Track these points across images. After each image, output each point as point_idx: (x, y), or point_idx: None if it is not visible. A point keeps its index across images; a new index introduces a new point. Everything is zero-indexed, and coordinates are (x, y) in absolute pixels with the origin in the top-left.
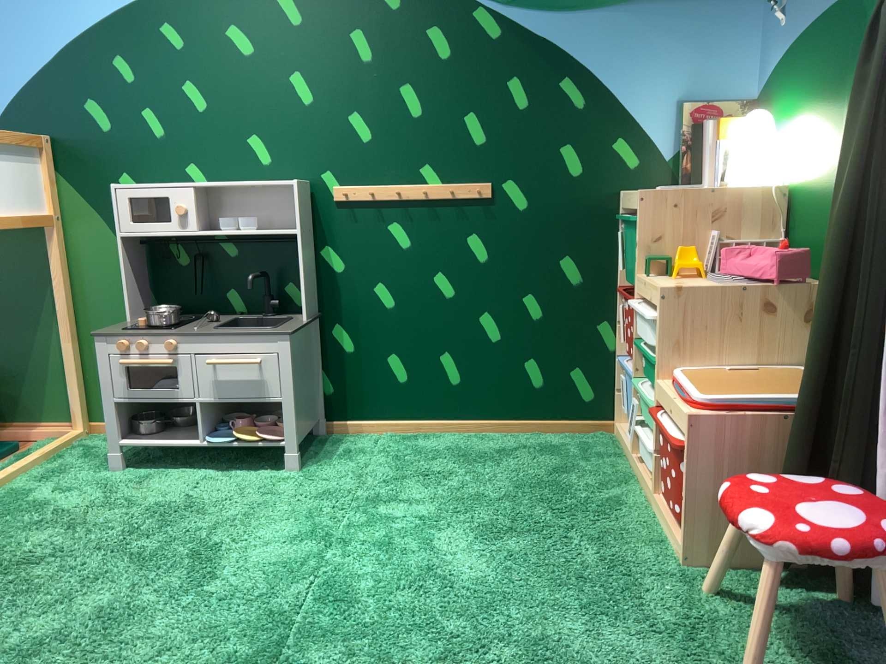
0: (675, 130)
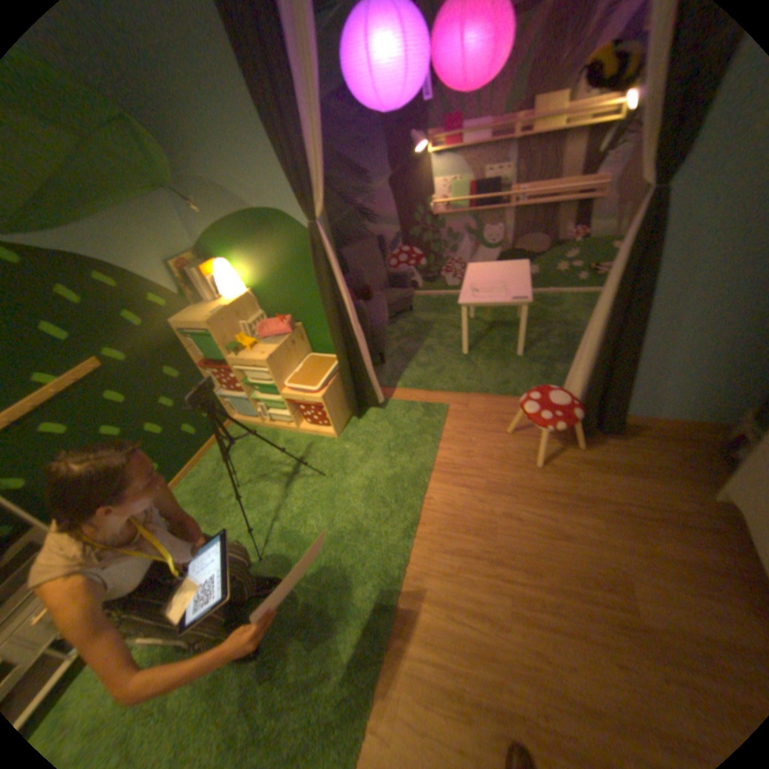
0: (171, 278)
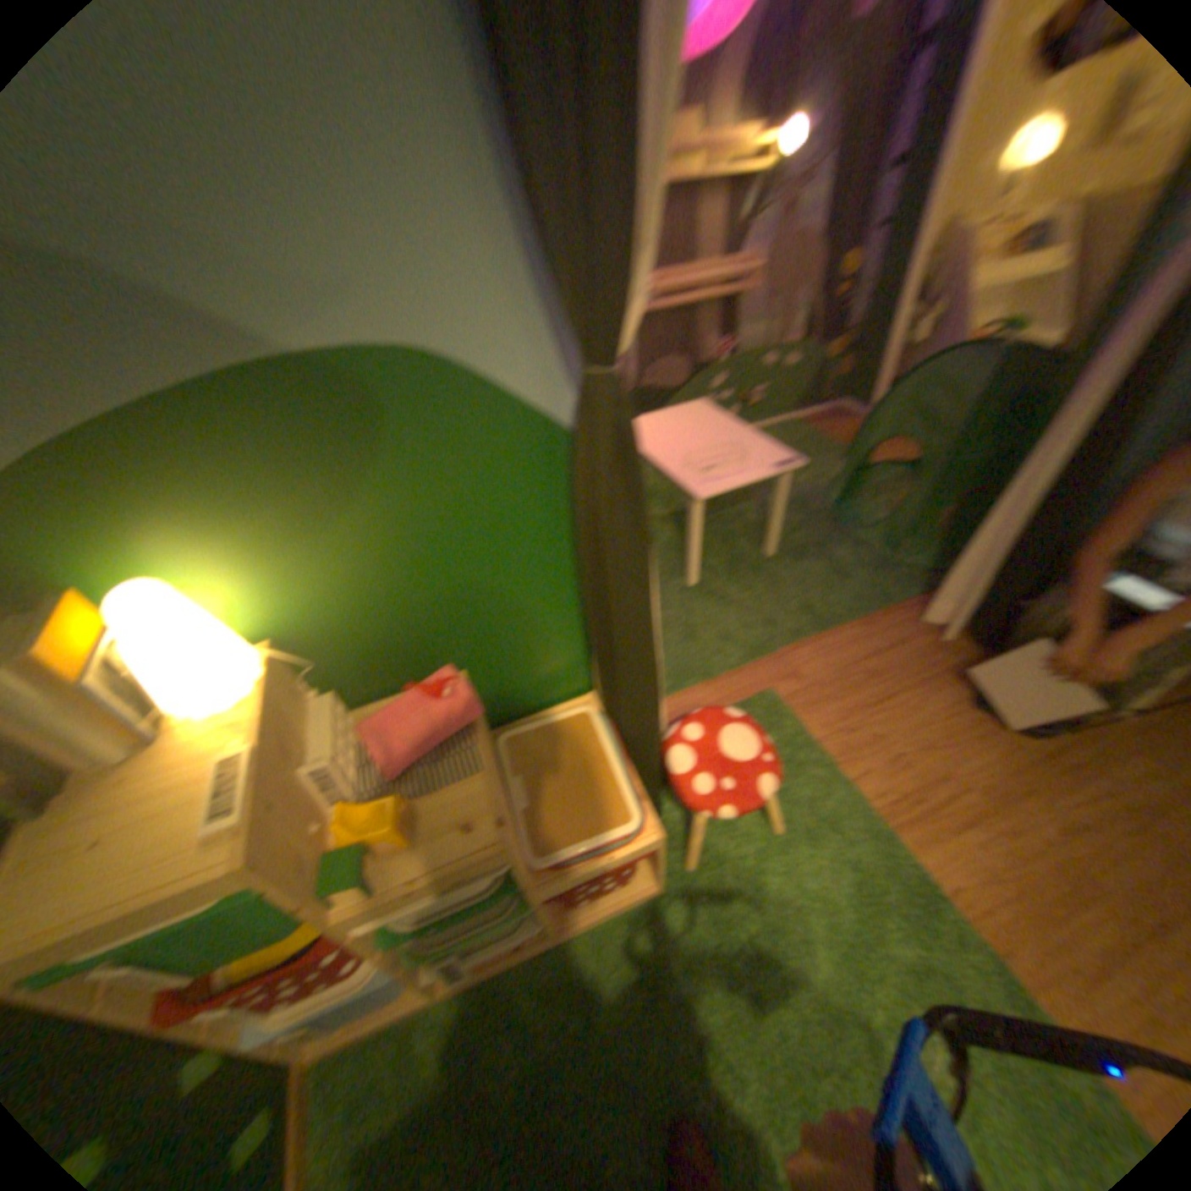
0: None
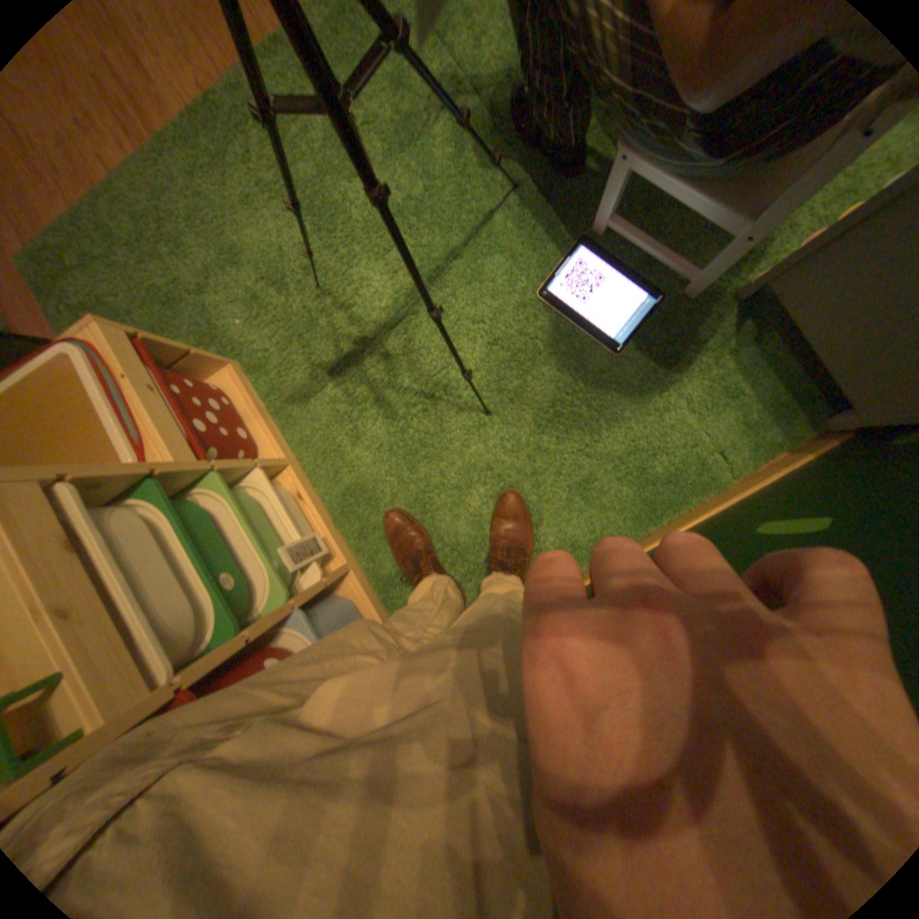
0: None
